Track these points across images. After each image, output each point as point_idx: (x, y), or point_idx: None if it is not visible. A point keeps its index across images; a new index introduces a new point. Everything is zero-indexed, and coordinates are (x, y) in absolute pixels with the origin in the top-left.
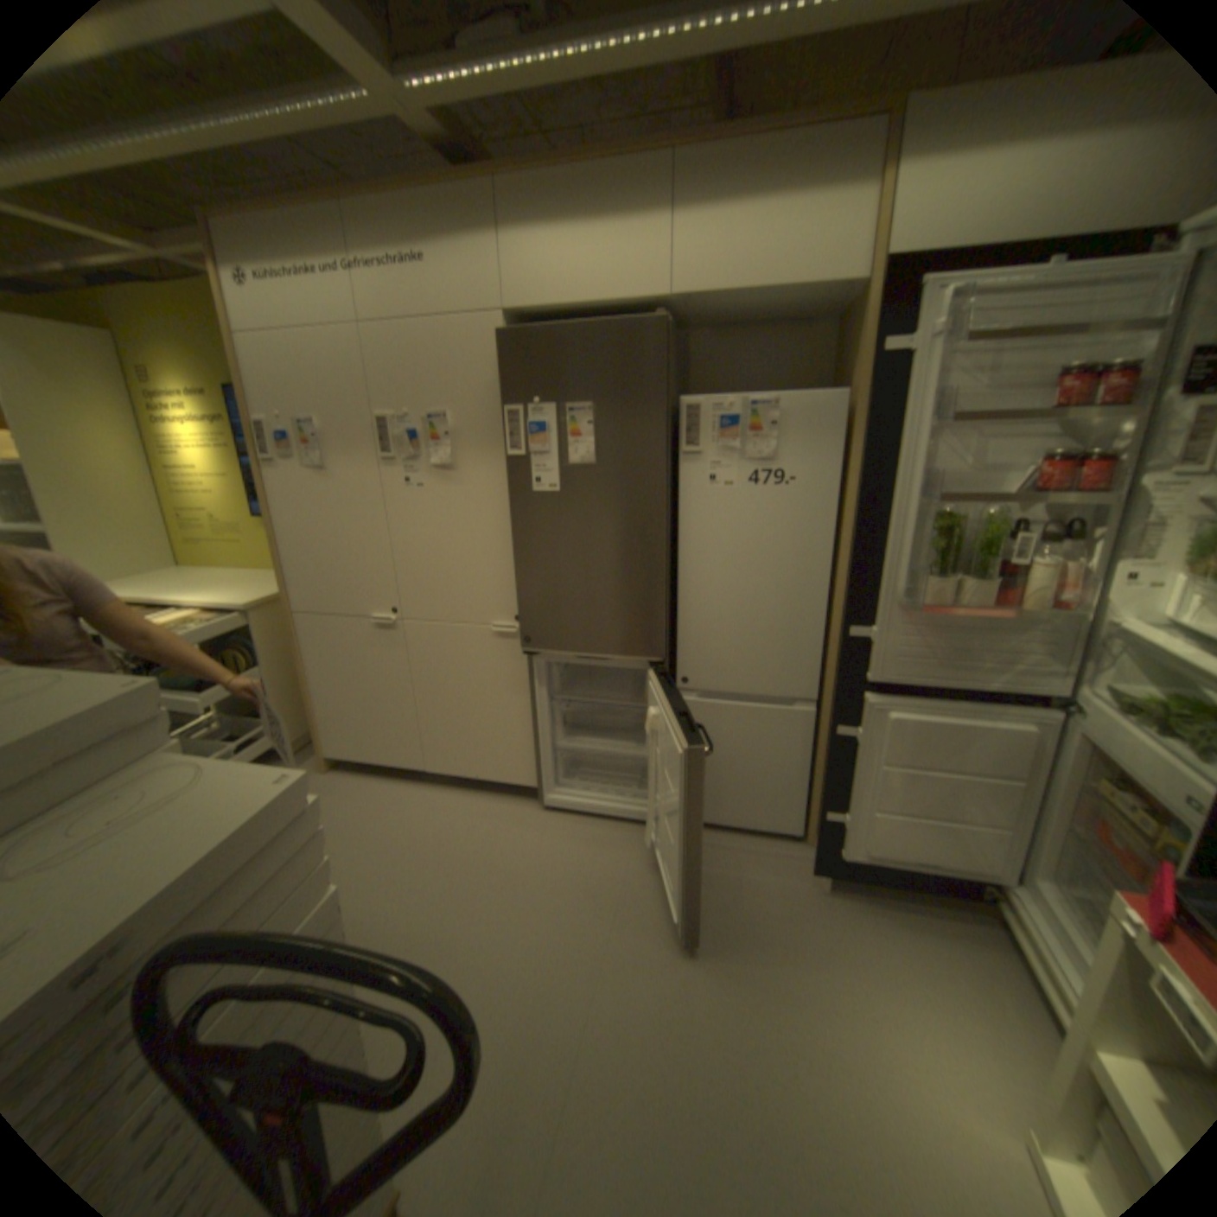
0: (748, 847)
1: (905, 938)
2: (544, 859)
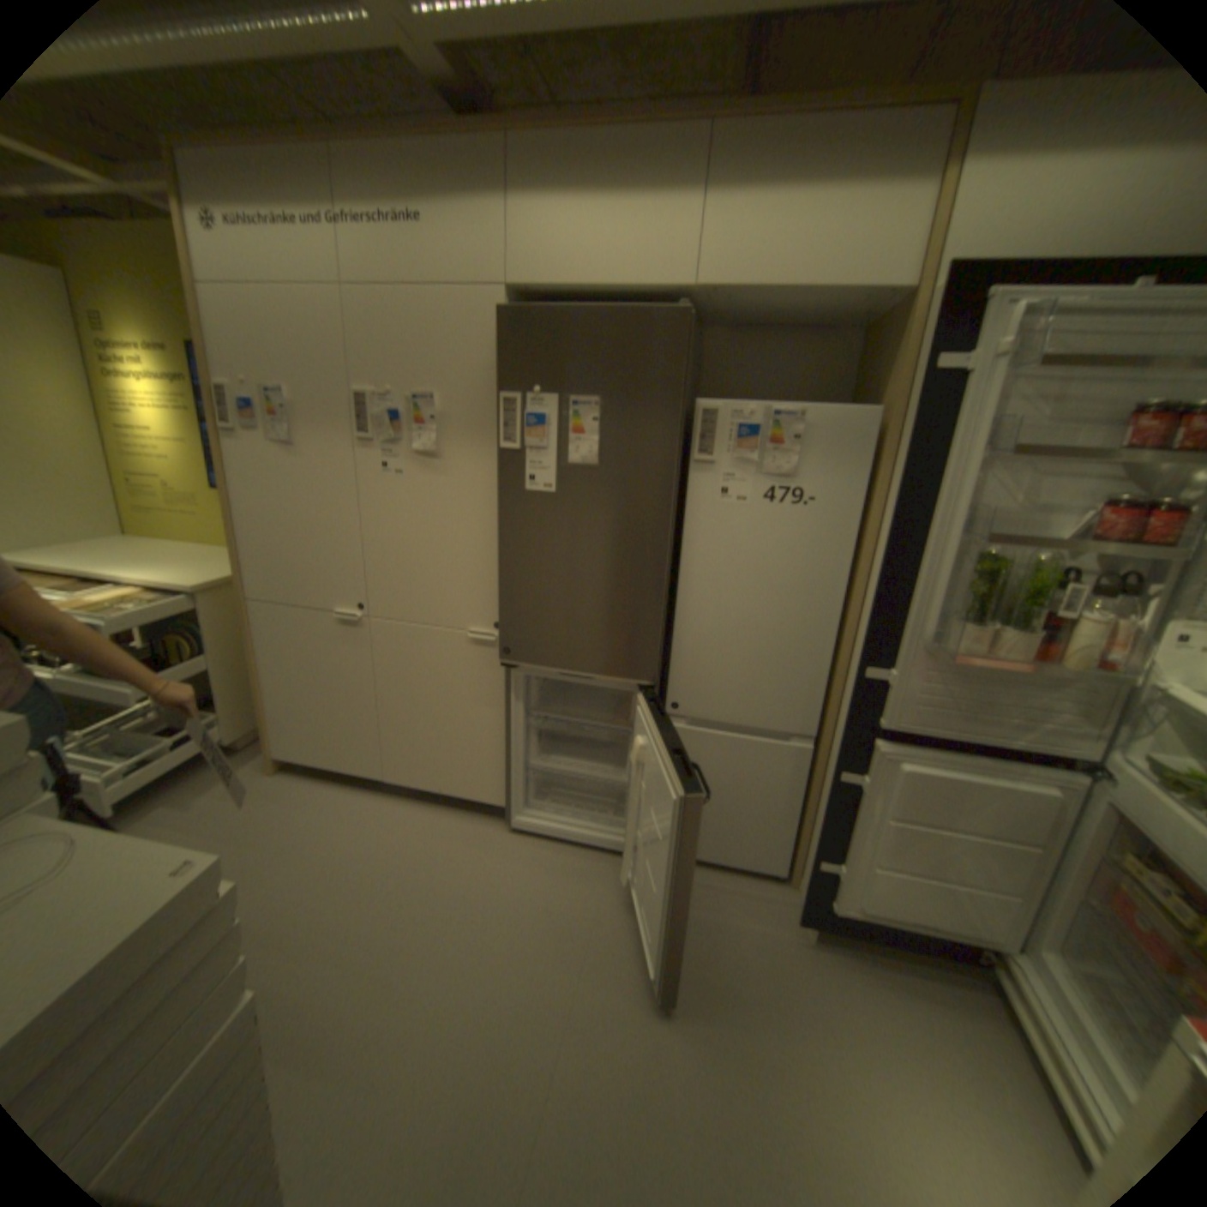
0: (728, 886)
1: (896, 1002)
2: (508, 890)
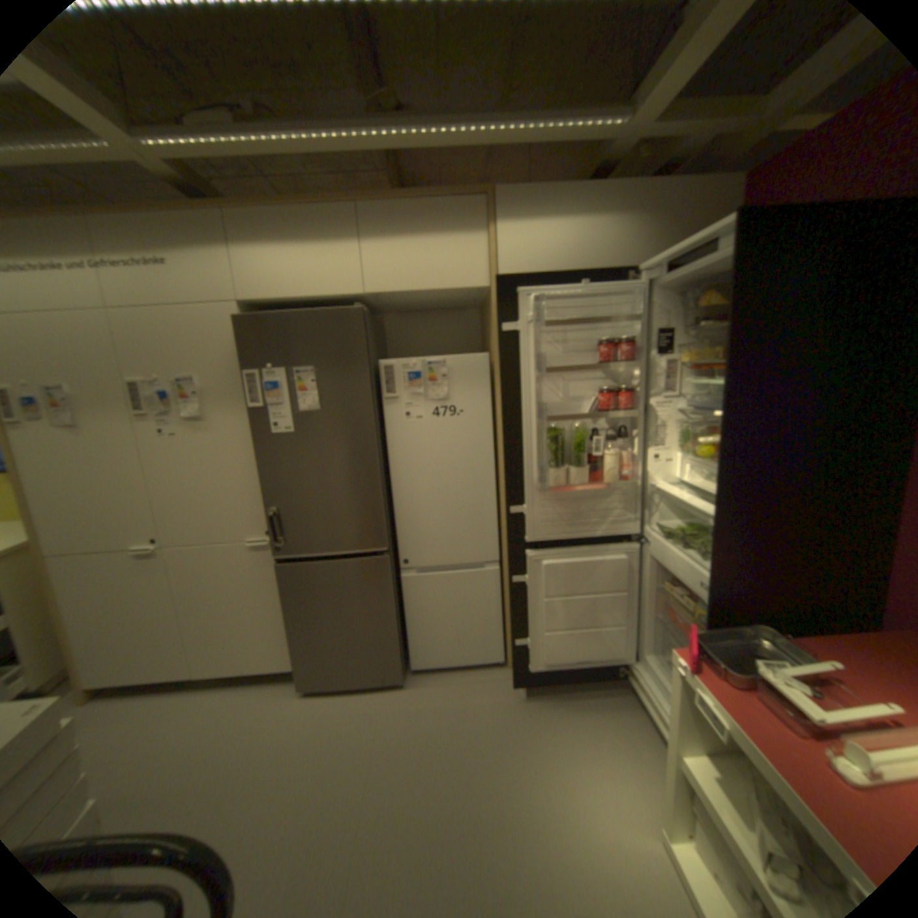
0: (467, 679)
1: (577, 717)
2: (307, 730)
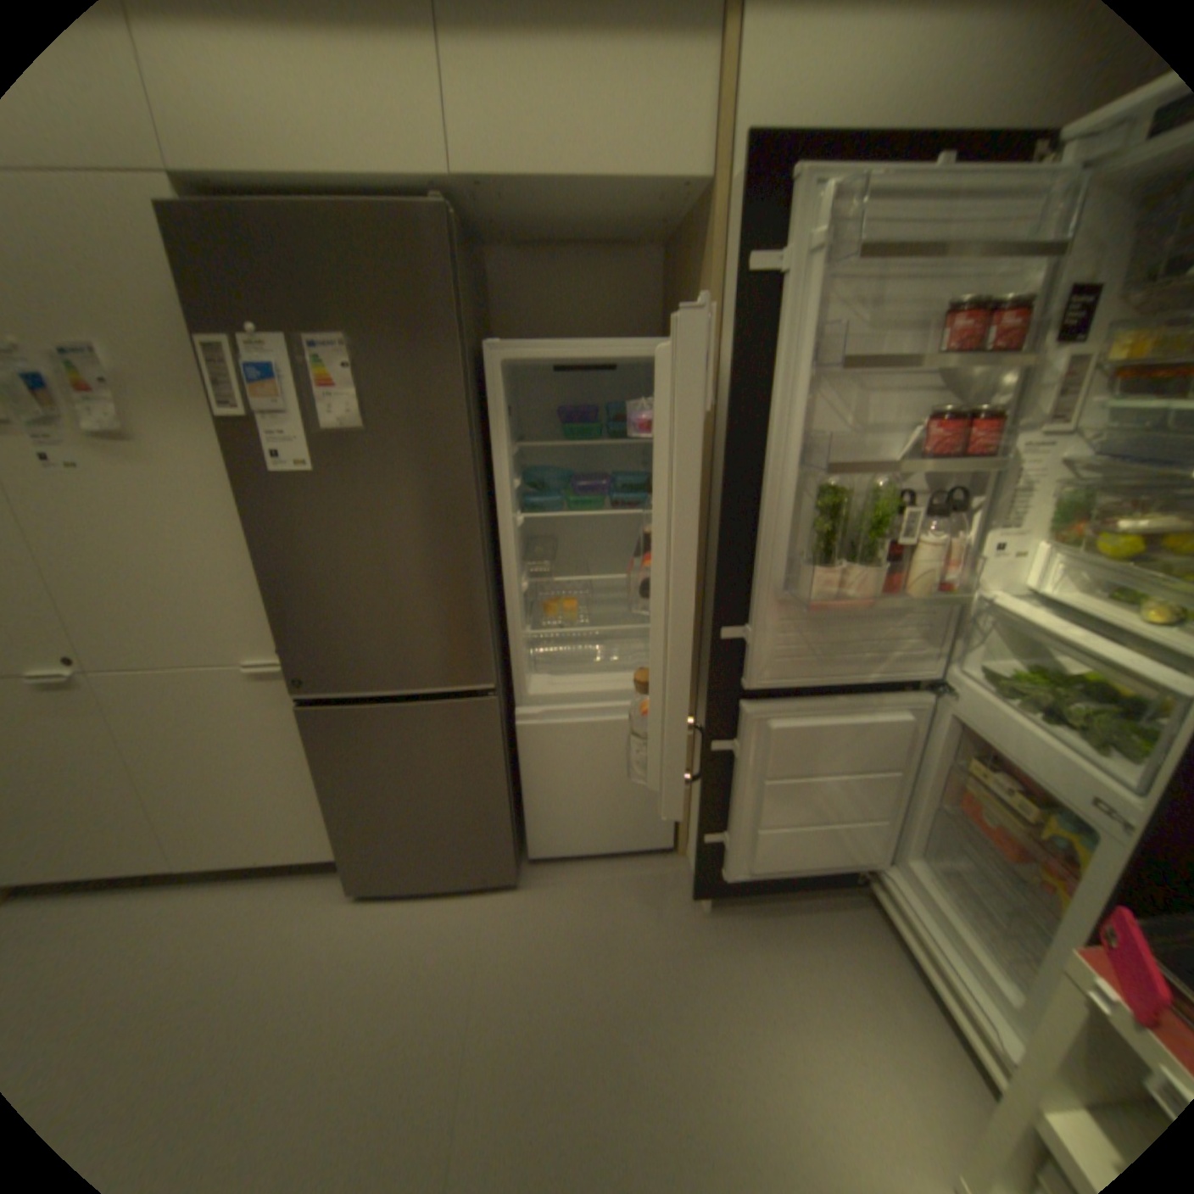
0: (615, 873)
1: (791, 946)
2: (362, 964)
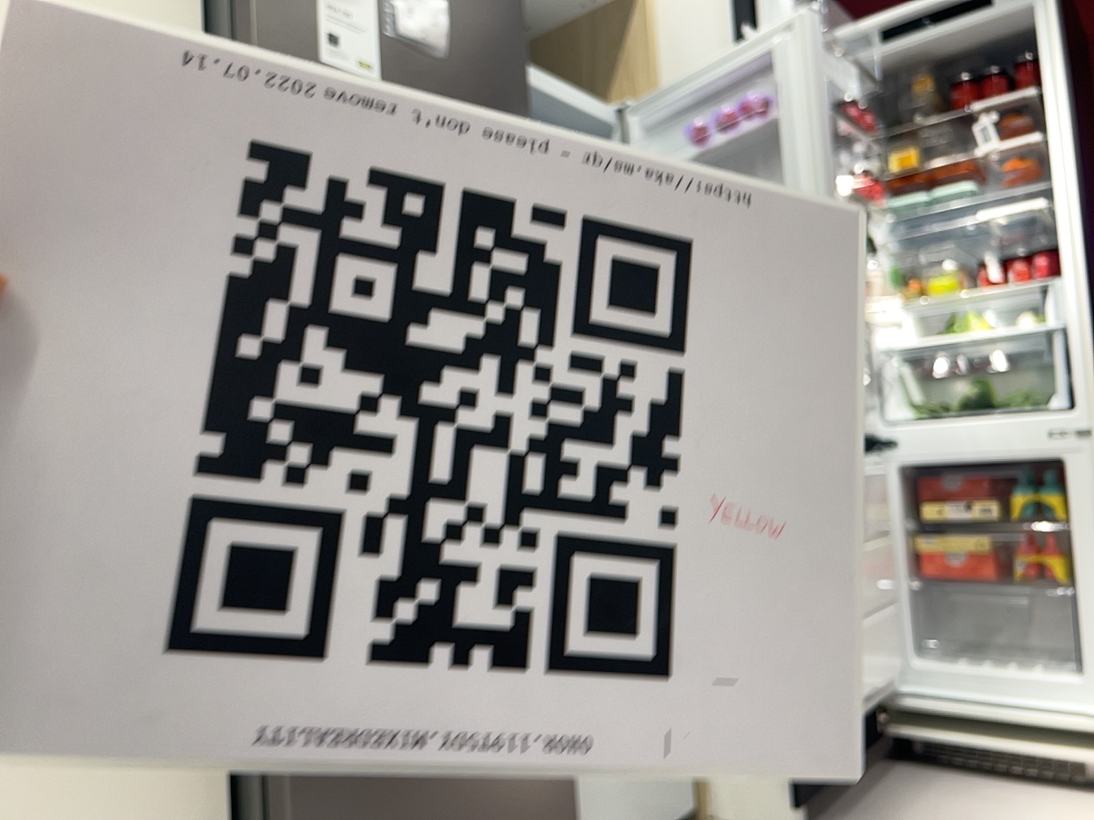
0: None
1: (901, 814)
2: None
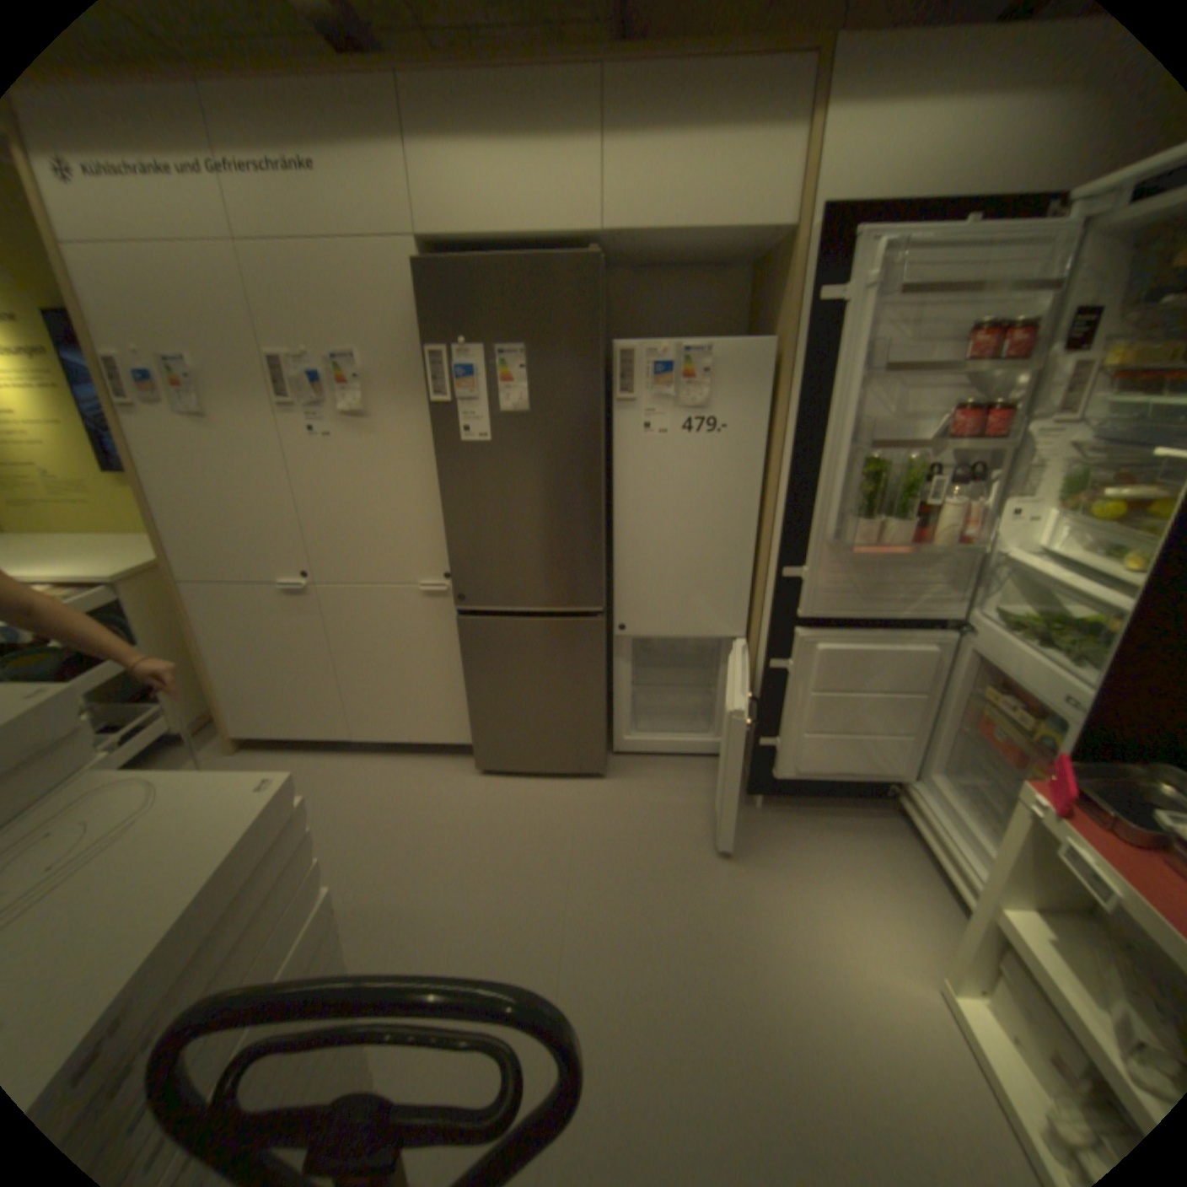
0: (684, 776)
1: (827, 837)
2: (493, 813)
